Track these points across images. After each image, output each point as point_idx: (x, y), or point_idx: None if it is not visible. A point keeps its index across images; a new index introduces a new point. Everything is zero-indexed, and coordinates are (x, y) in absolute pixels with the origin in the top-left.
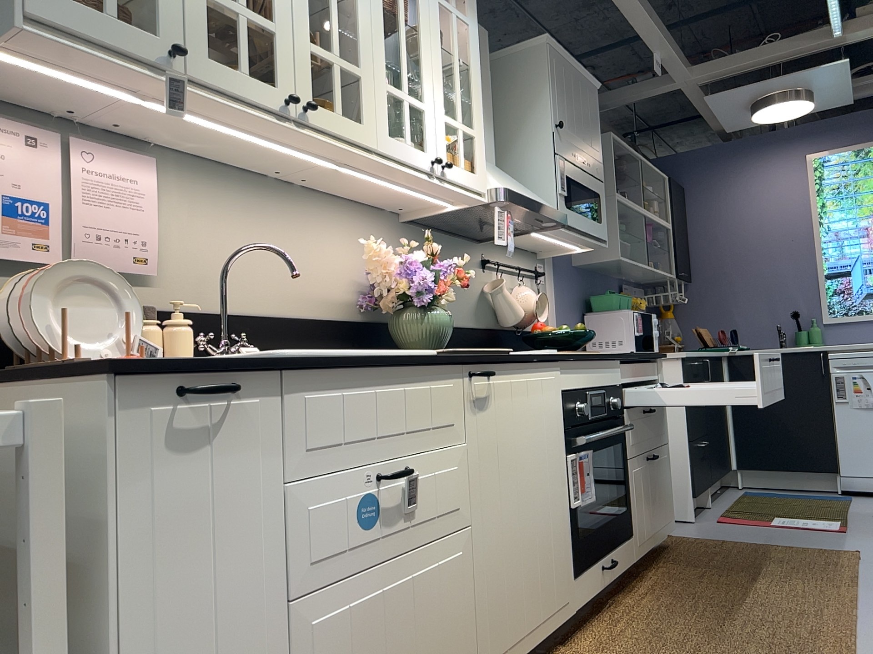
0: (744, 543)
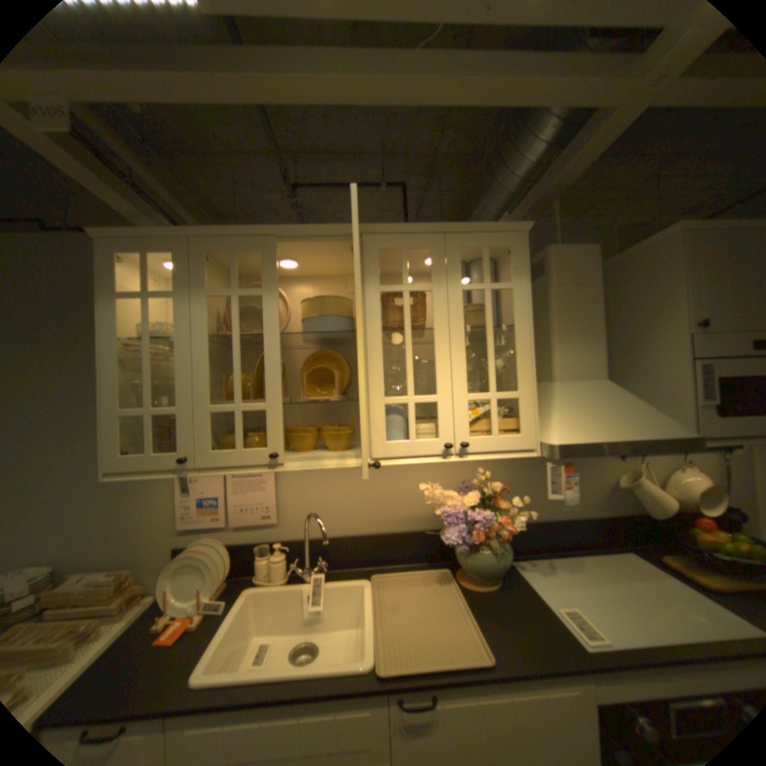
0: None
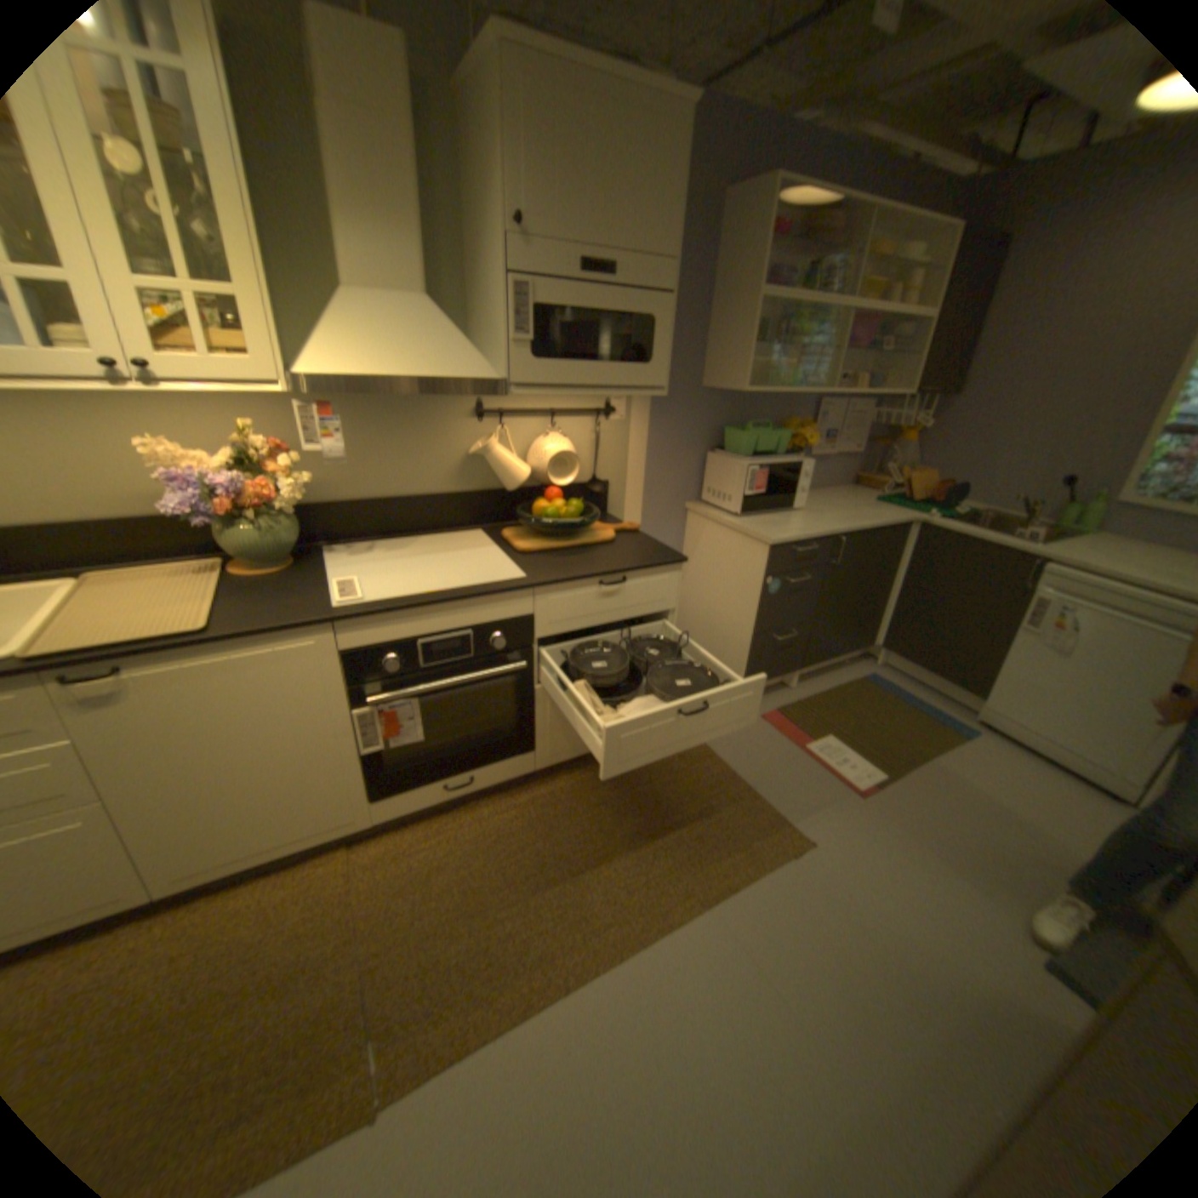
0: (722, 769)
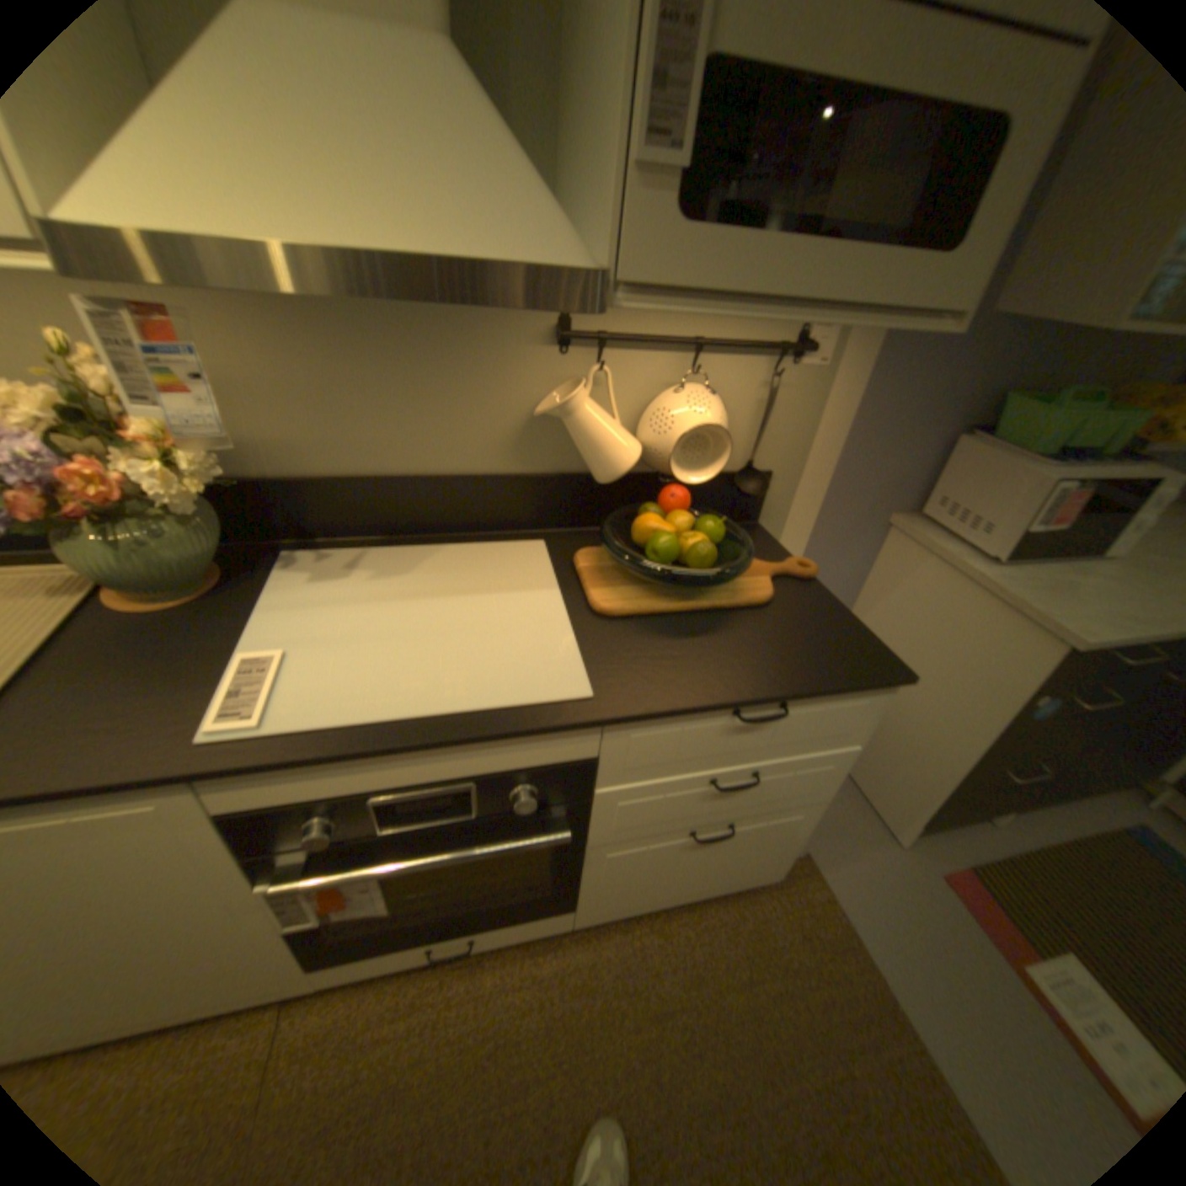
0: (874, 990)
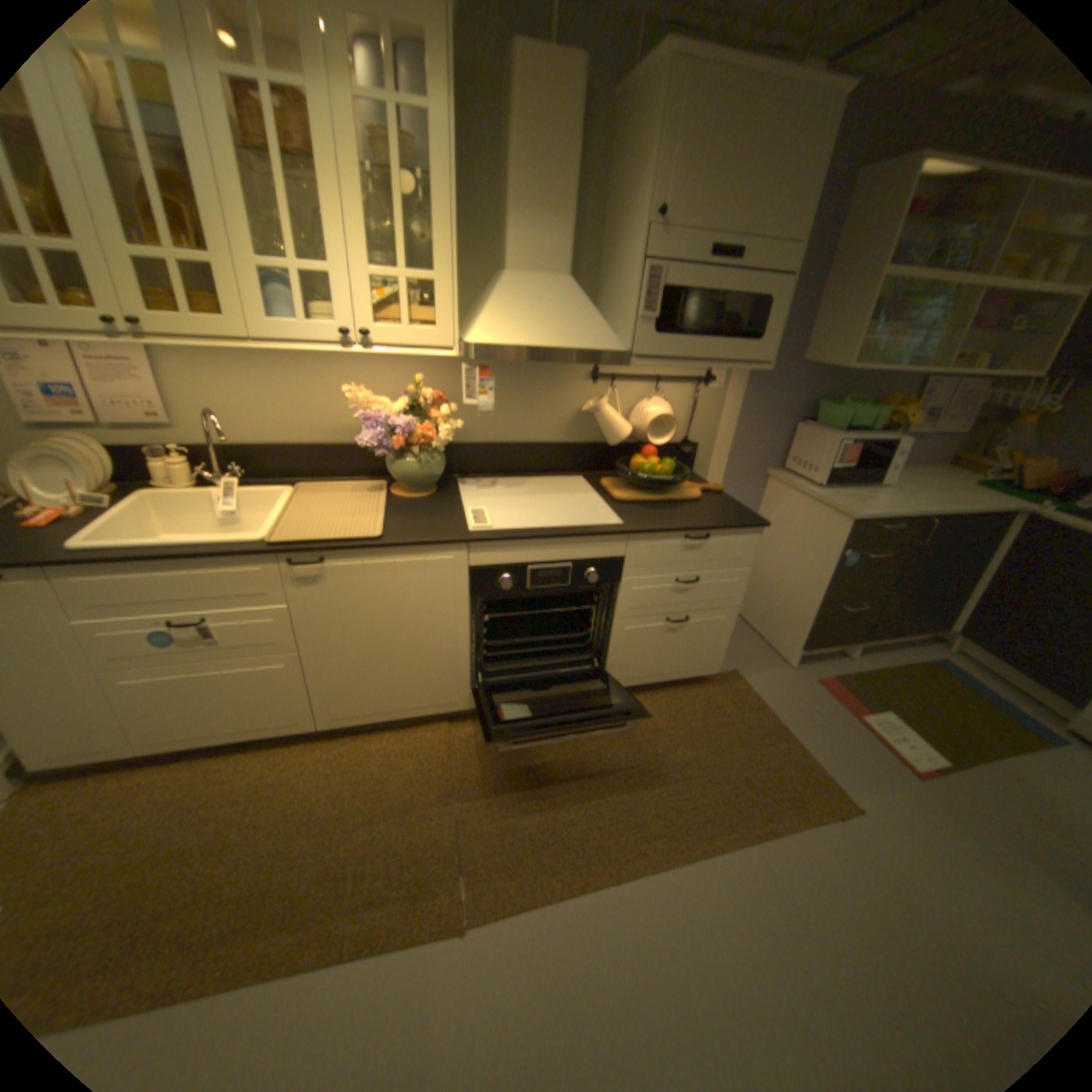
0: (774, 724)
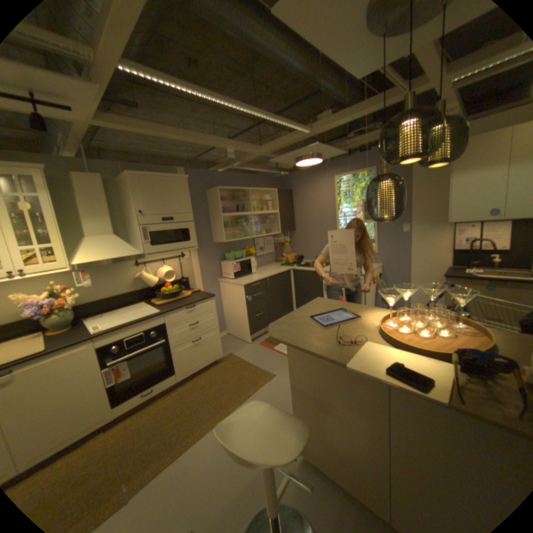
0: (245, 363)
